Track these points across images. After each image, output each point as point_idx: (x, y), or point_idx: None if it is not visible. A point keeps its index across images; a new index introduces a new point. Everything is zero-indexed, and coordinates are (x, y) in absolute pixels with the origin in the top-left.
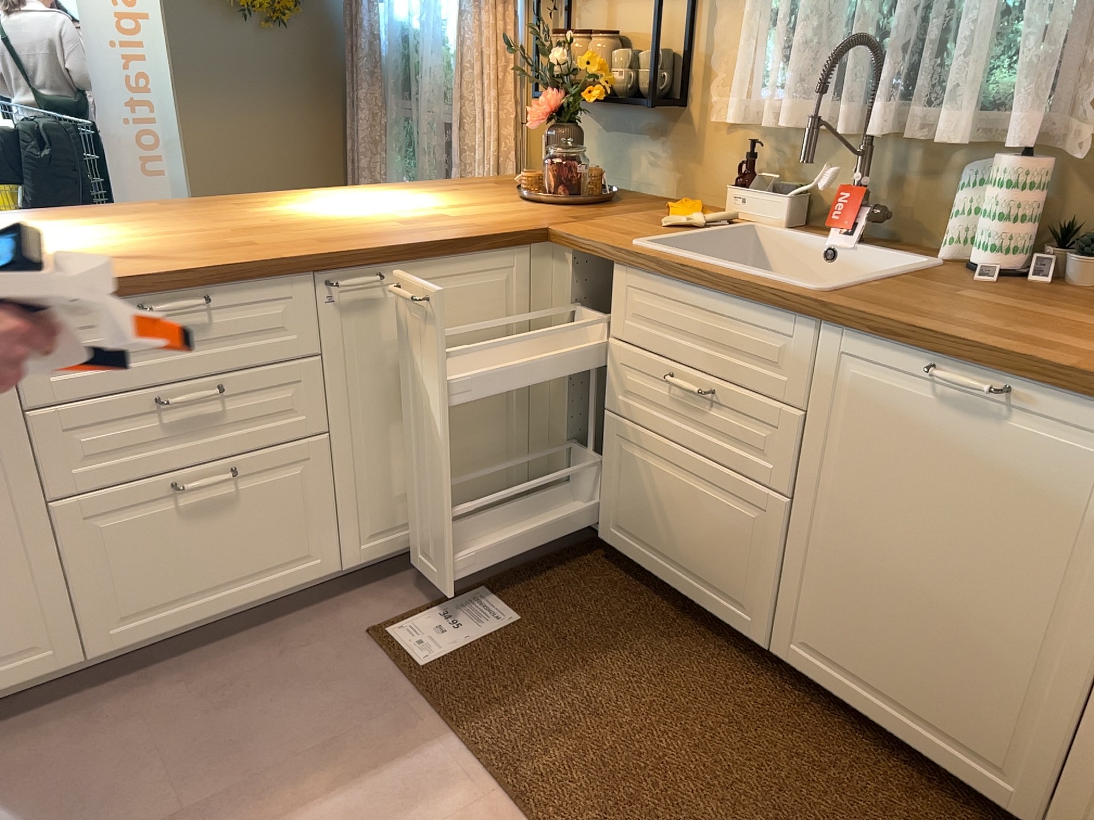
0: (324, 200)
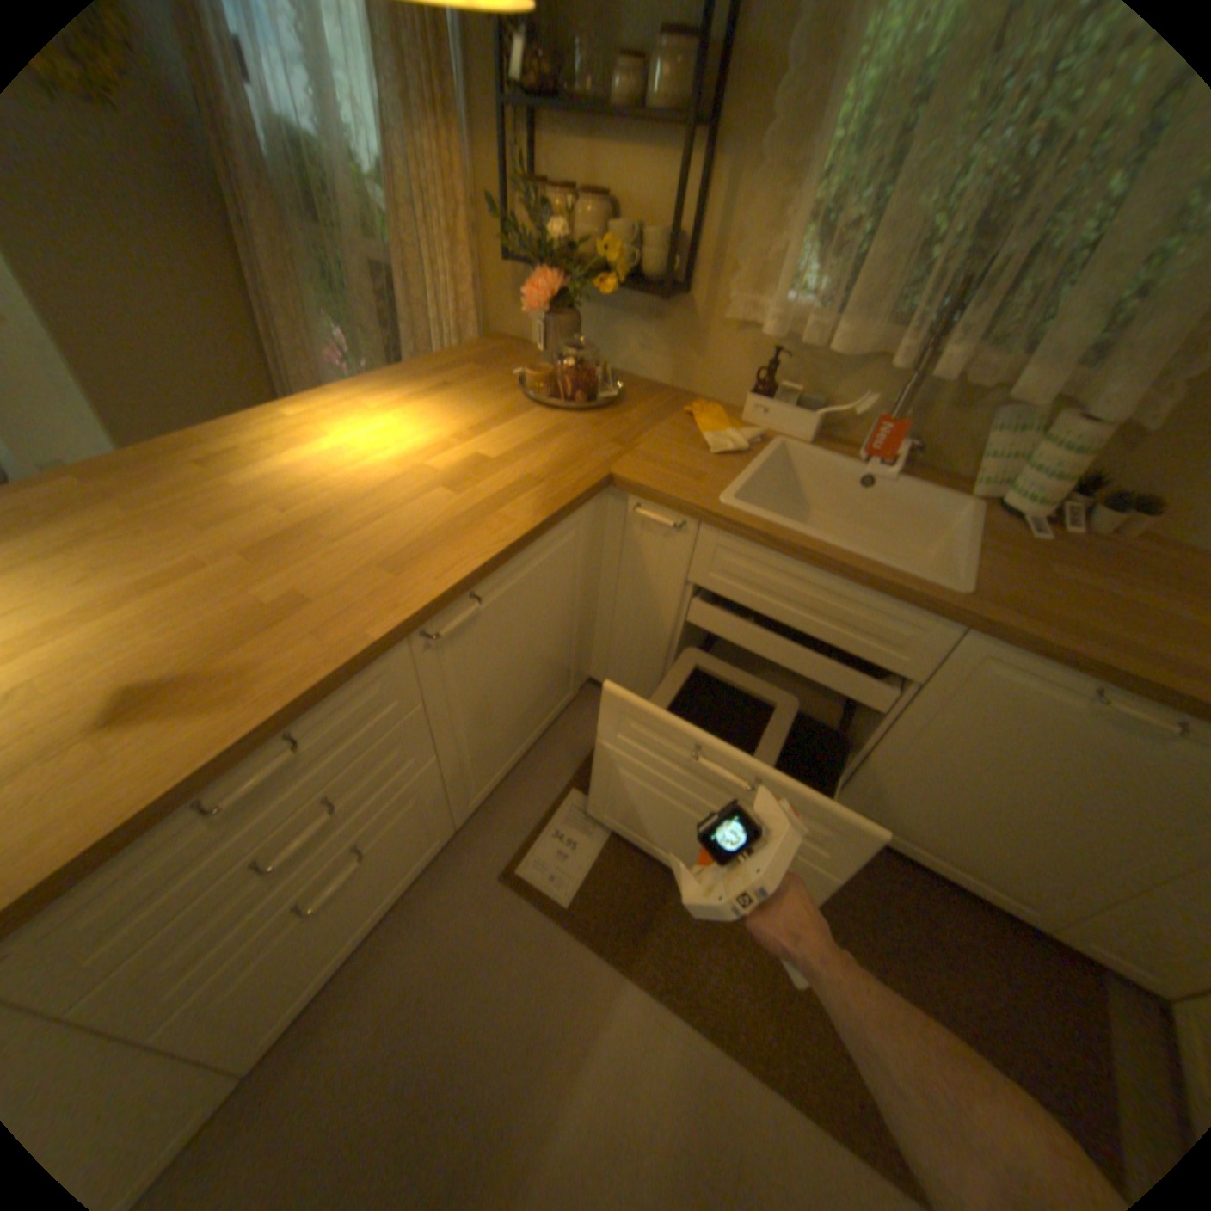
0: (309, 429)
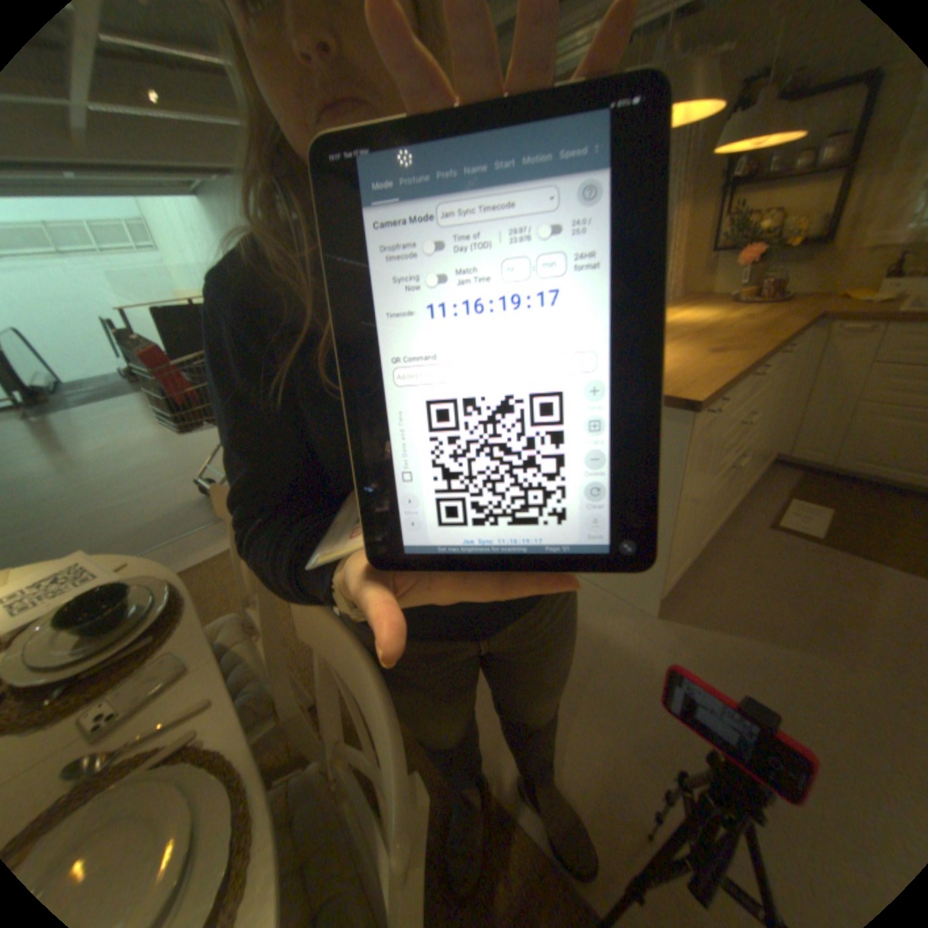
0: None
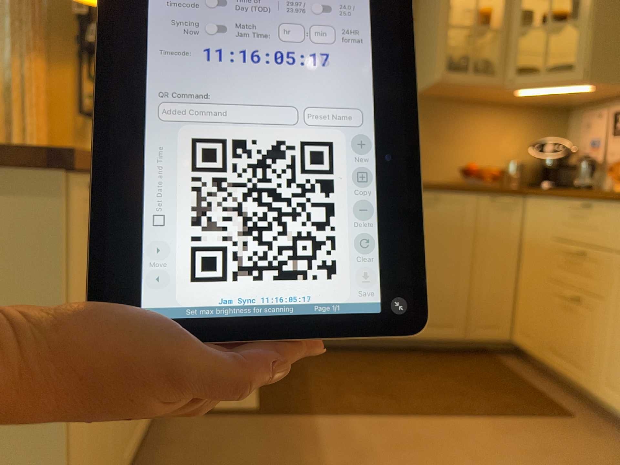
0: None
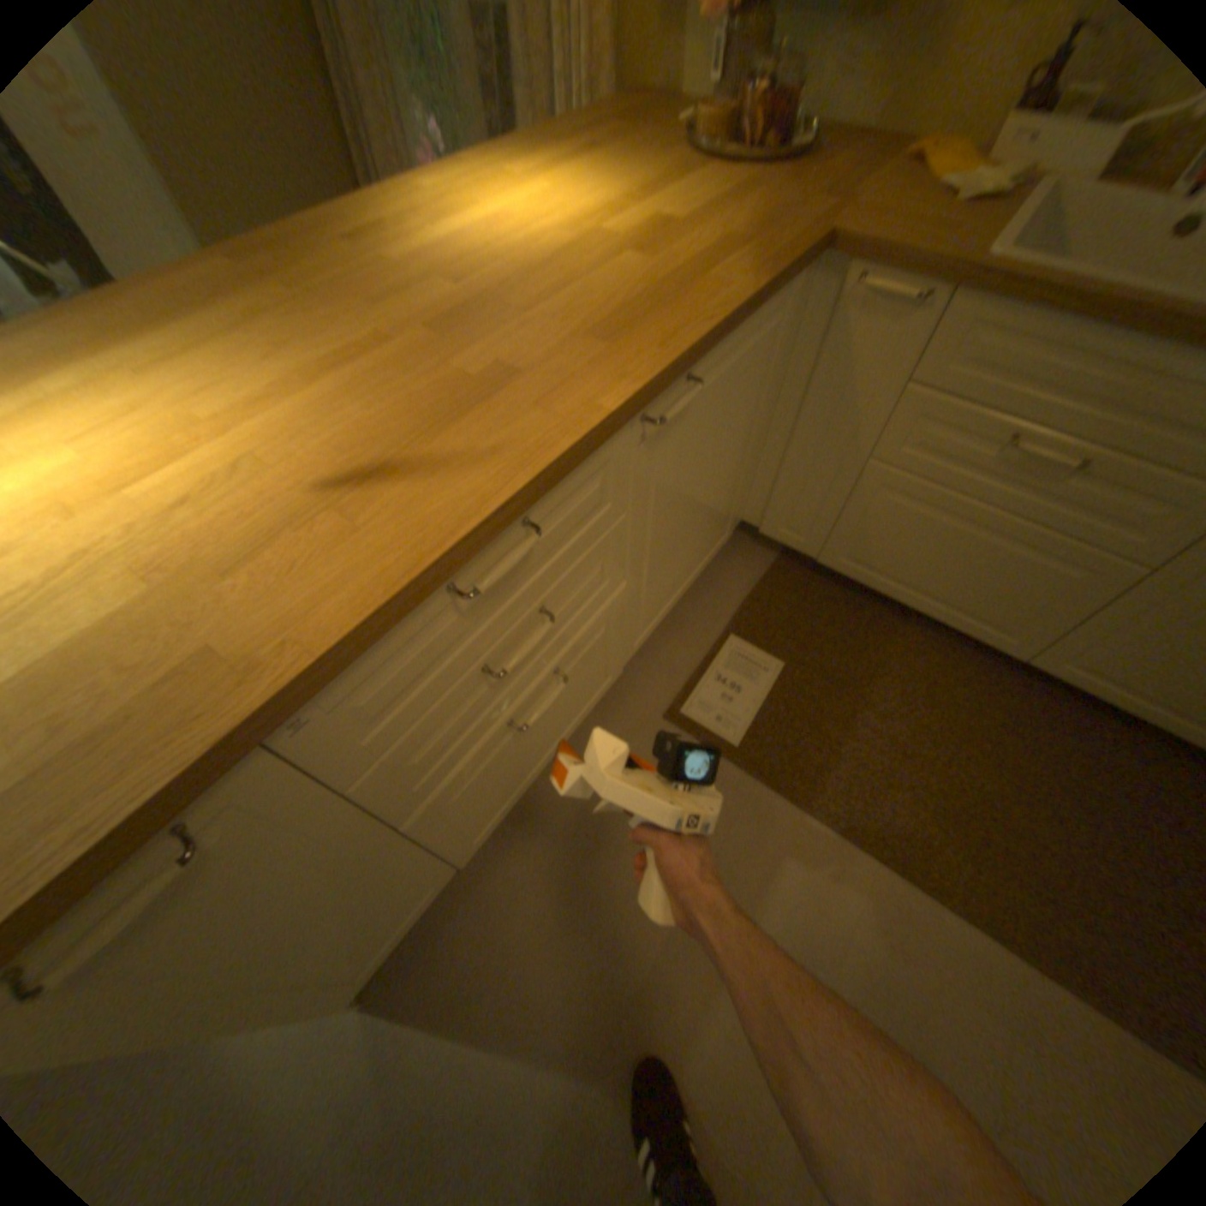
0: (454, 197)
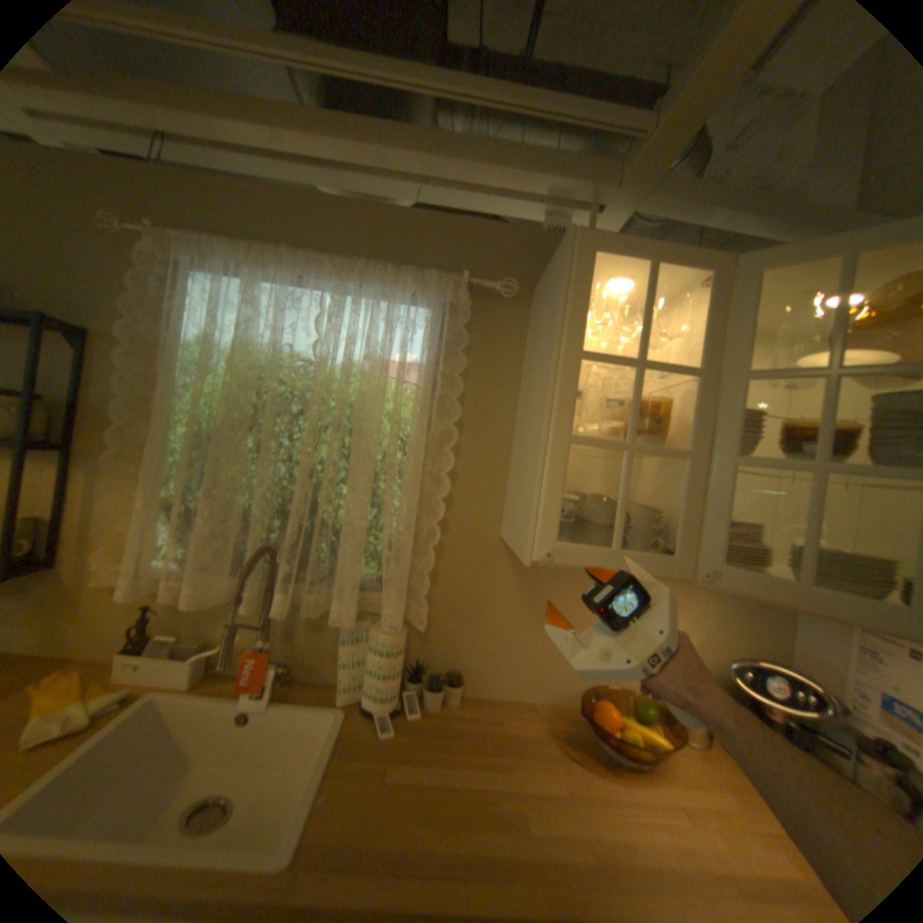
0: None
